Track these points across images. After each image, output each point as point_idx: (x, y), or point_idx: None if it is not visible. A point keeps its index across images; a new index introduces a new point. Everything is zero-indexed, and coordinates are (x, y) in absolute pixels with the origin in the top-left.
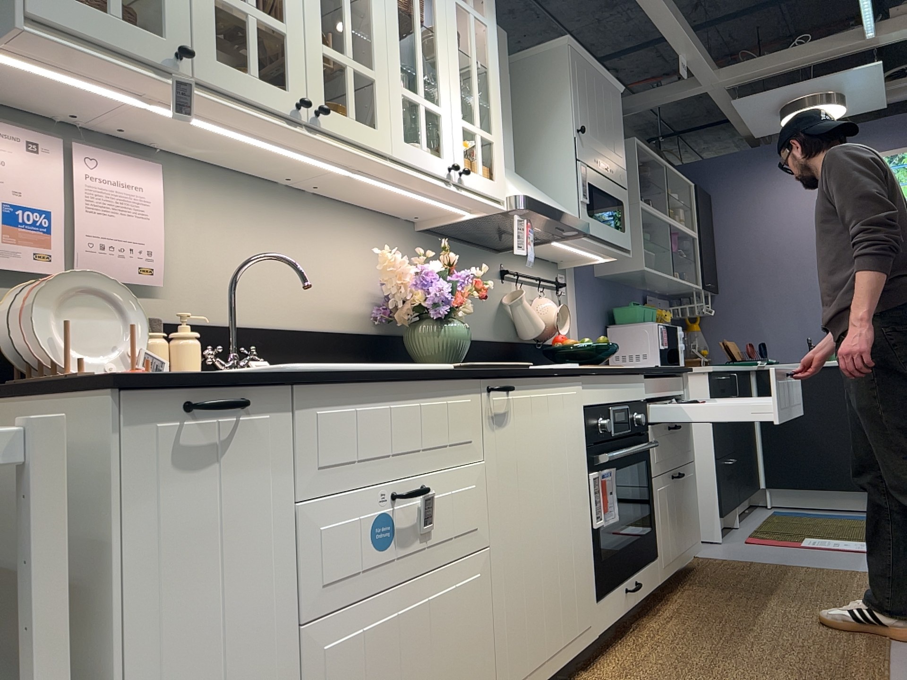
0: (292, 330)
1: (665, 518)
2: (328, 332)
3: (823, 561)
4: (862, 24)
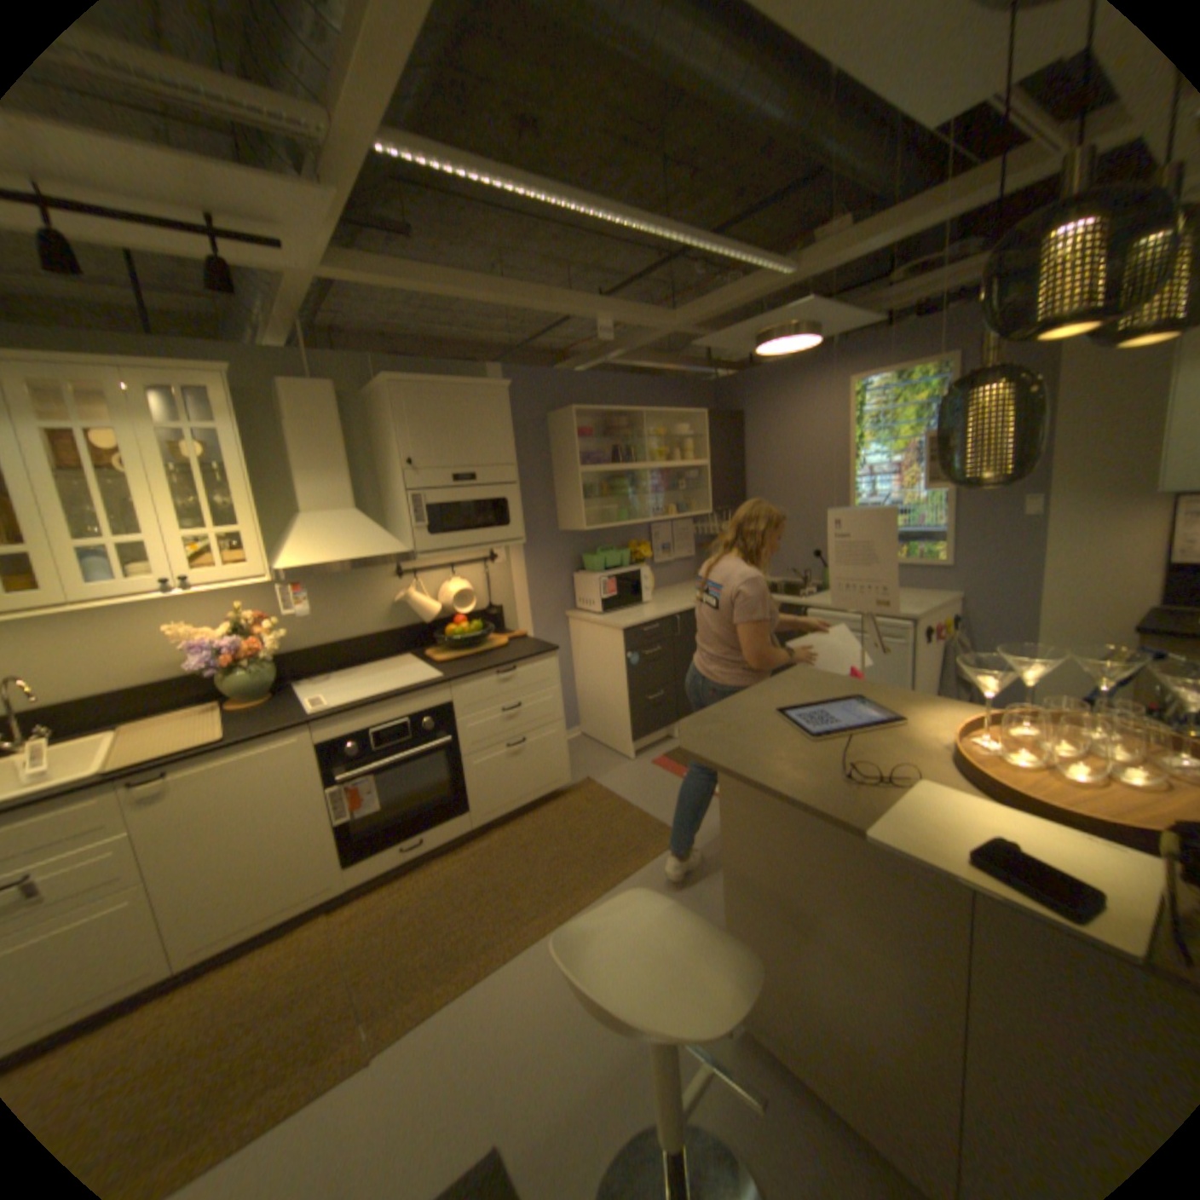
0: (112, 692)
1: (487, 781)
2: (155, 682)
3: (665, 805)
4: (761, 266)
